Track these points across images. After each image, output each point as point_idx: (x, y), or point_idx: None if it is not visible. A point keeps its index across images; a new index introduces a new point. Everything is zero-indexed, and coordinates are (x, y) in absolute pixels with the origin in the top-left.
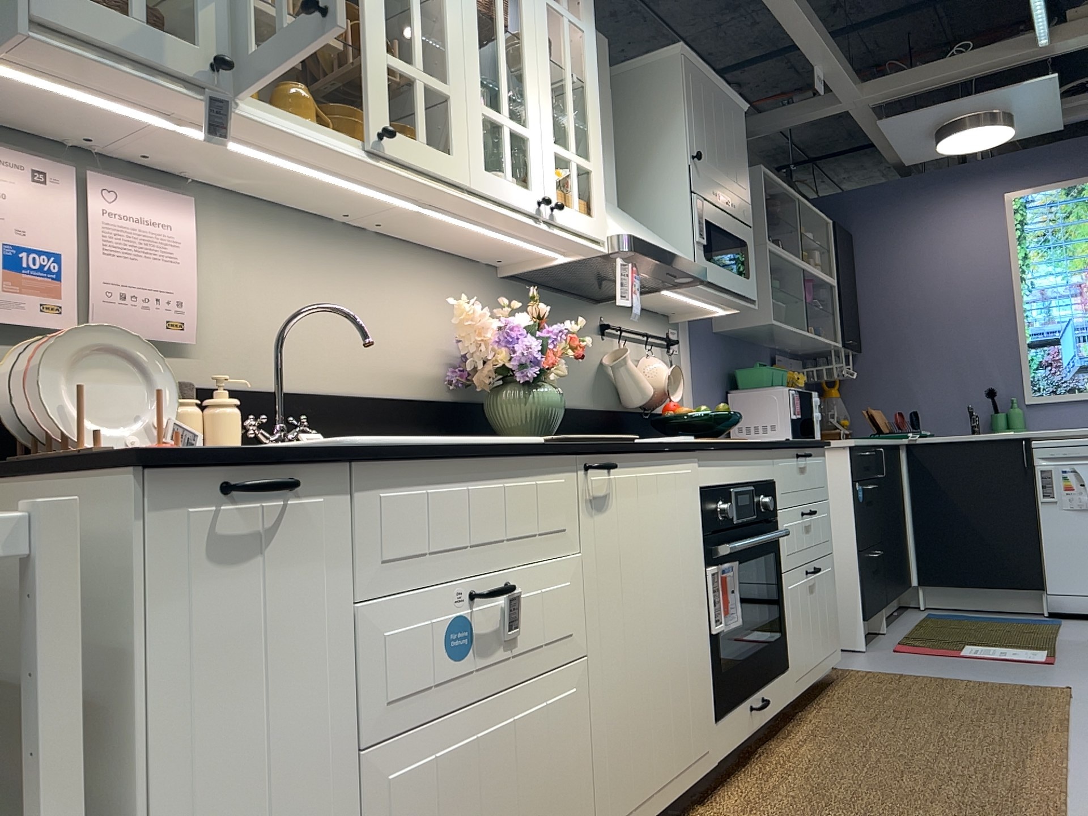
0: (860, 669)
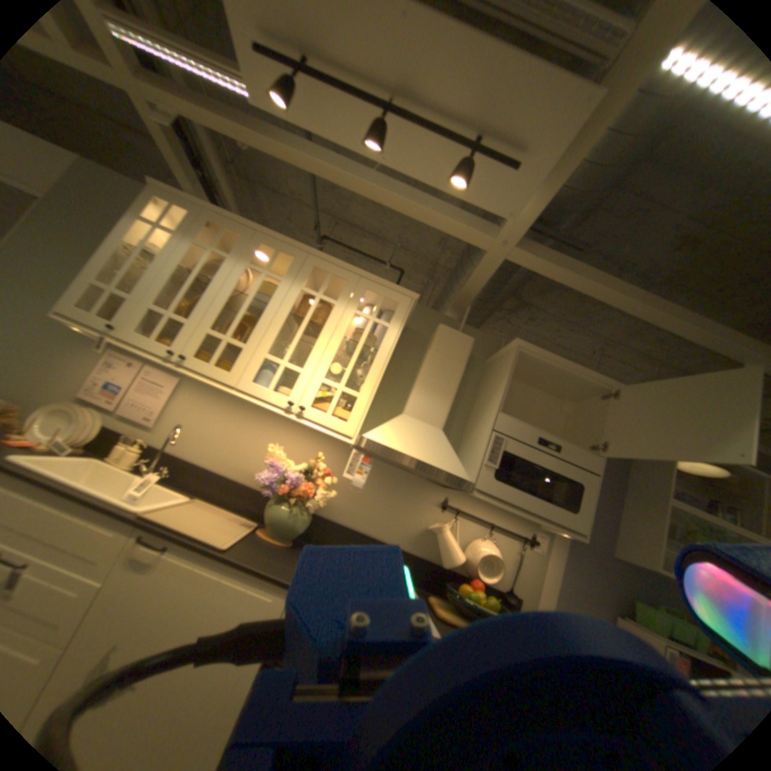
0: None
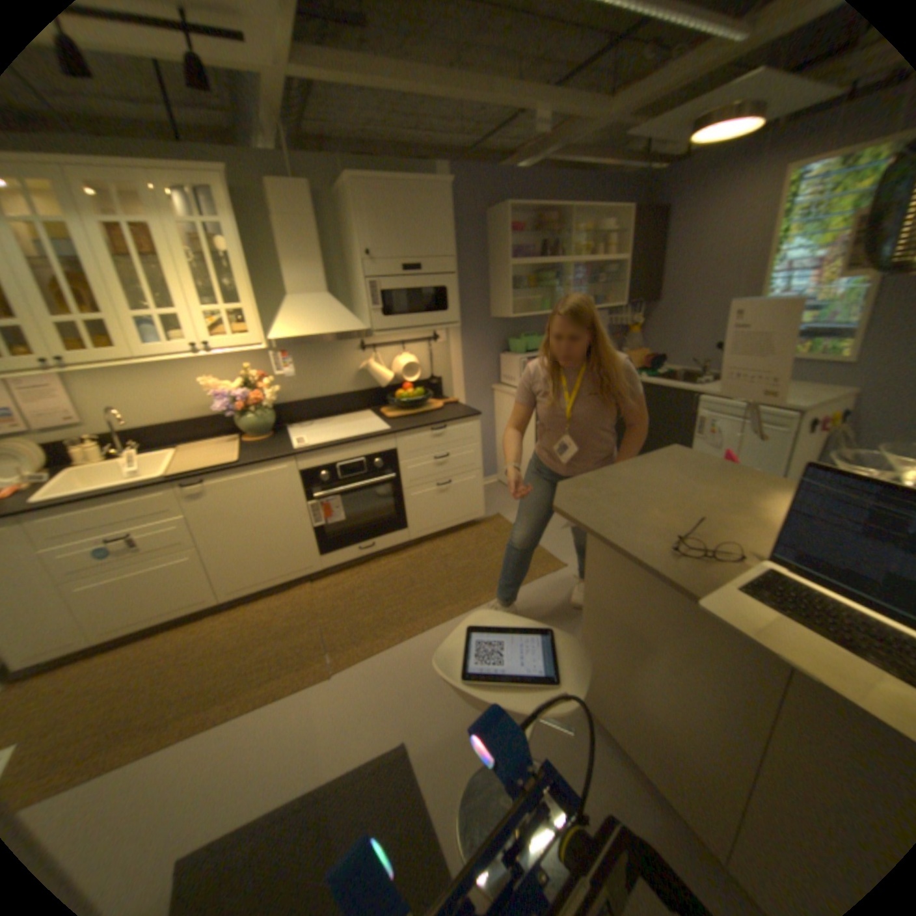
0: (504, 520)
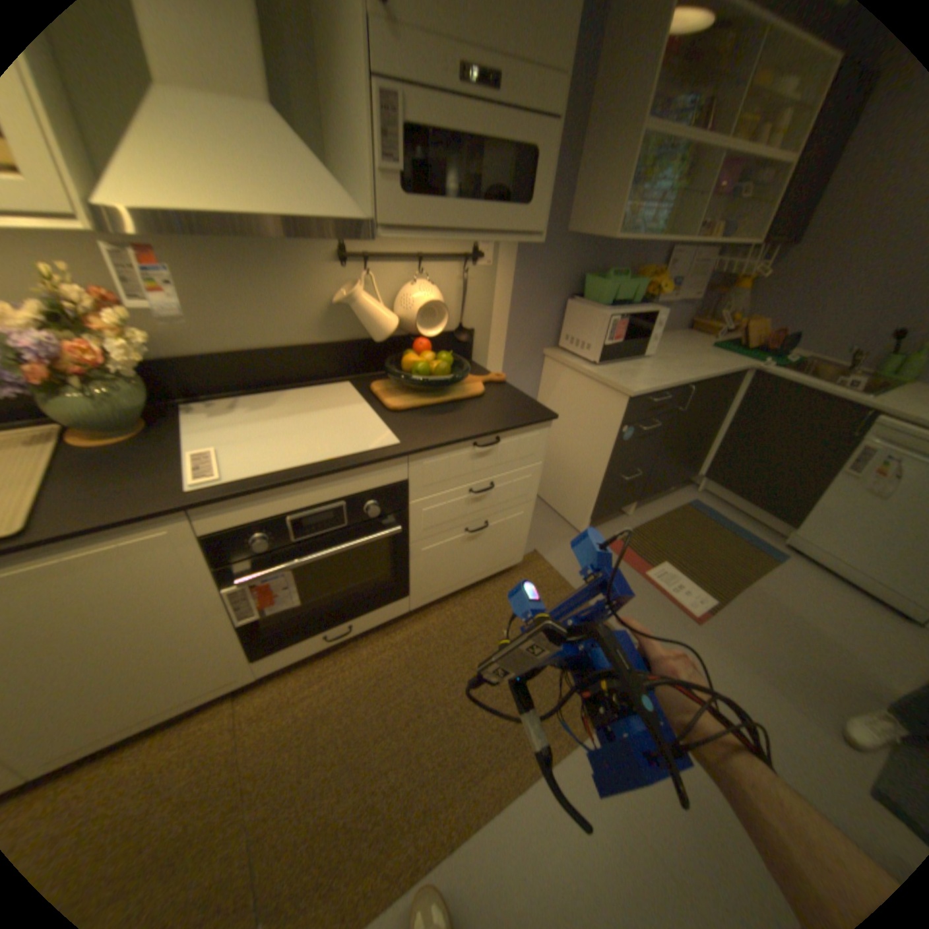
0: (547, 564)
